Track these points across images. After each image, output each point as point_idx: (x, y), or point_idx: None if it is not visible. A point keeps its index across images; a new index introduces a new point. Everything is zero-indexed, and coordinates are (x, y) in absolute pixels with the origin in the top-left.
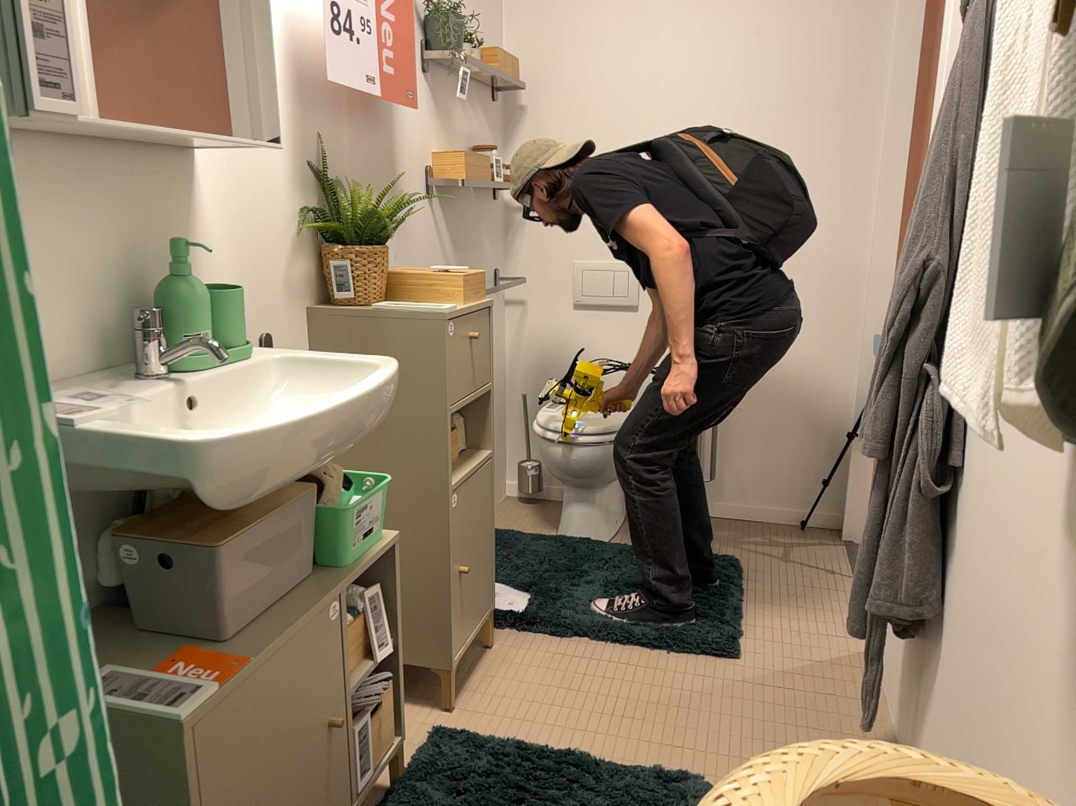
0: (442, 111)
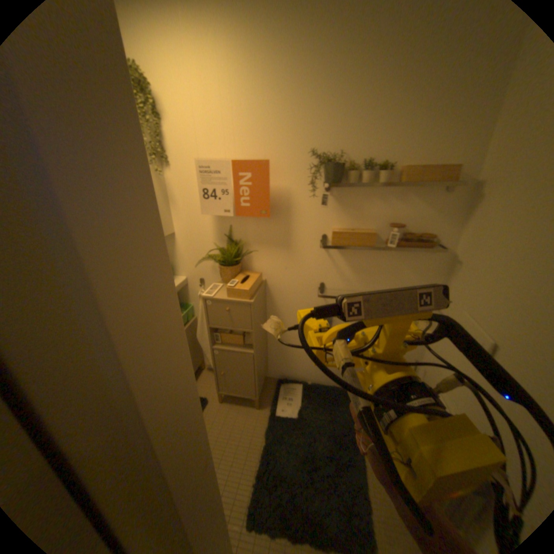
0: (348, 206)
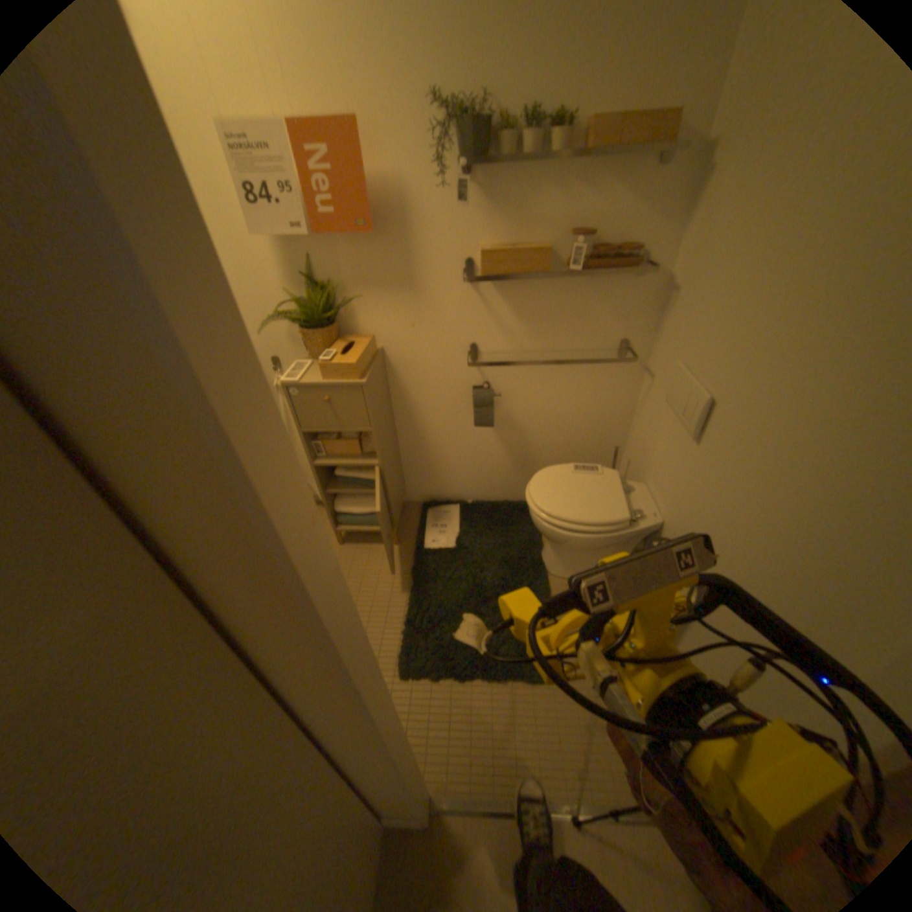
0: (504, 201)
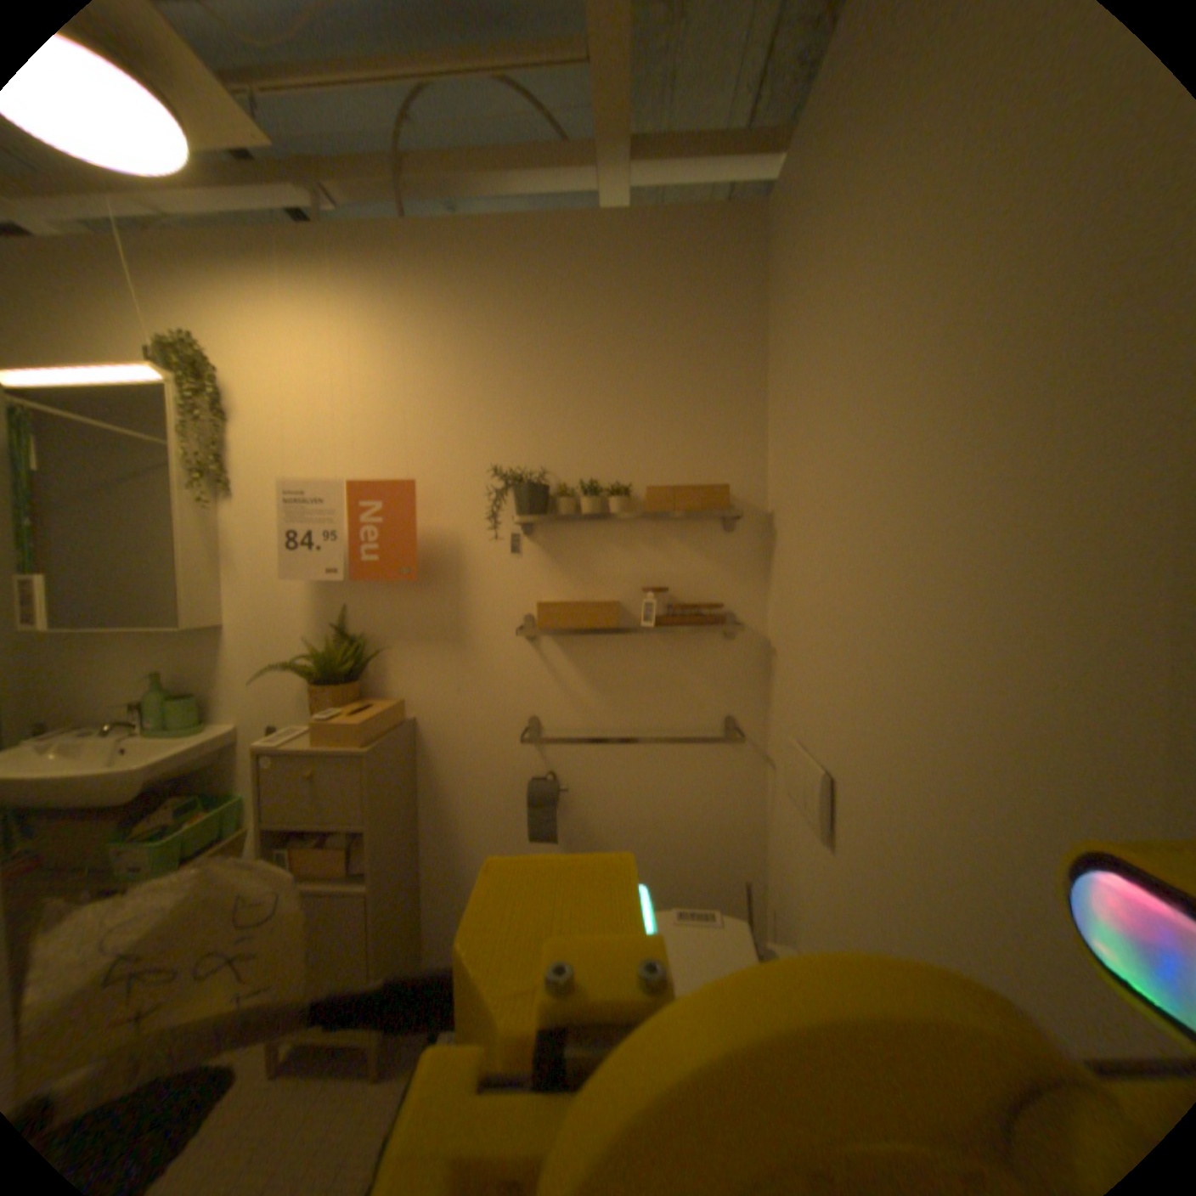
0: (567, 556)
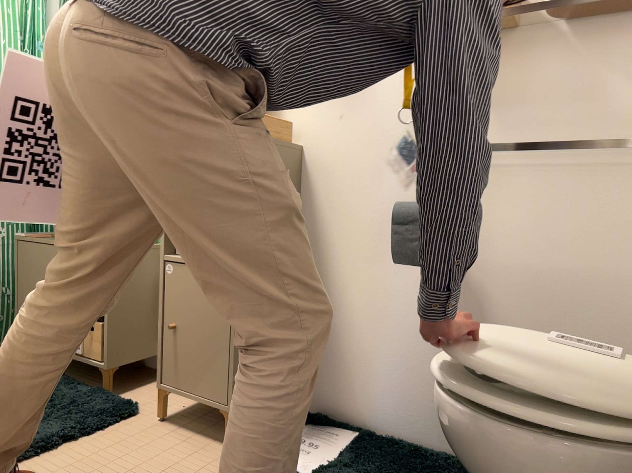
0: None
